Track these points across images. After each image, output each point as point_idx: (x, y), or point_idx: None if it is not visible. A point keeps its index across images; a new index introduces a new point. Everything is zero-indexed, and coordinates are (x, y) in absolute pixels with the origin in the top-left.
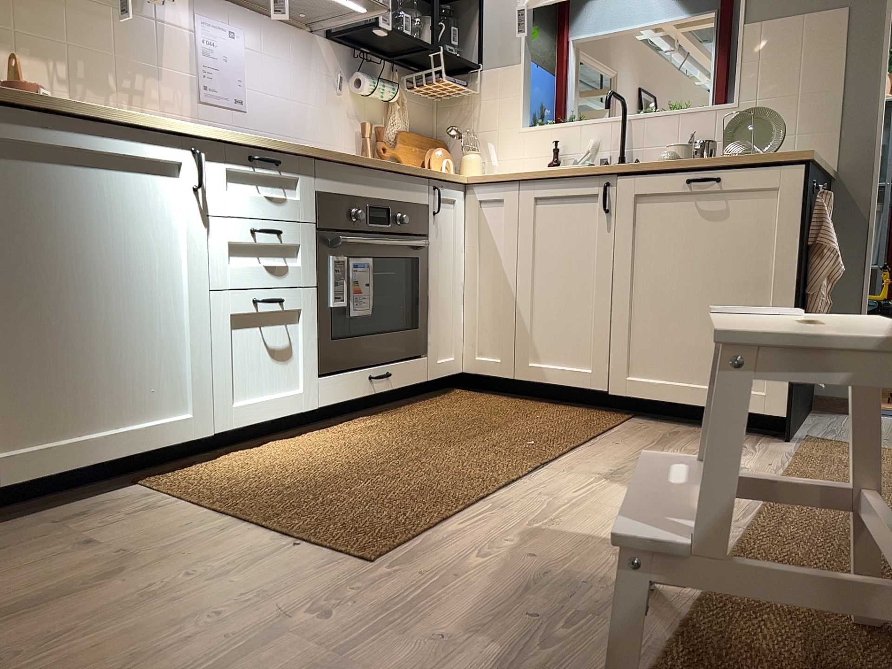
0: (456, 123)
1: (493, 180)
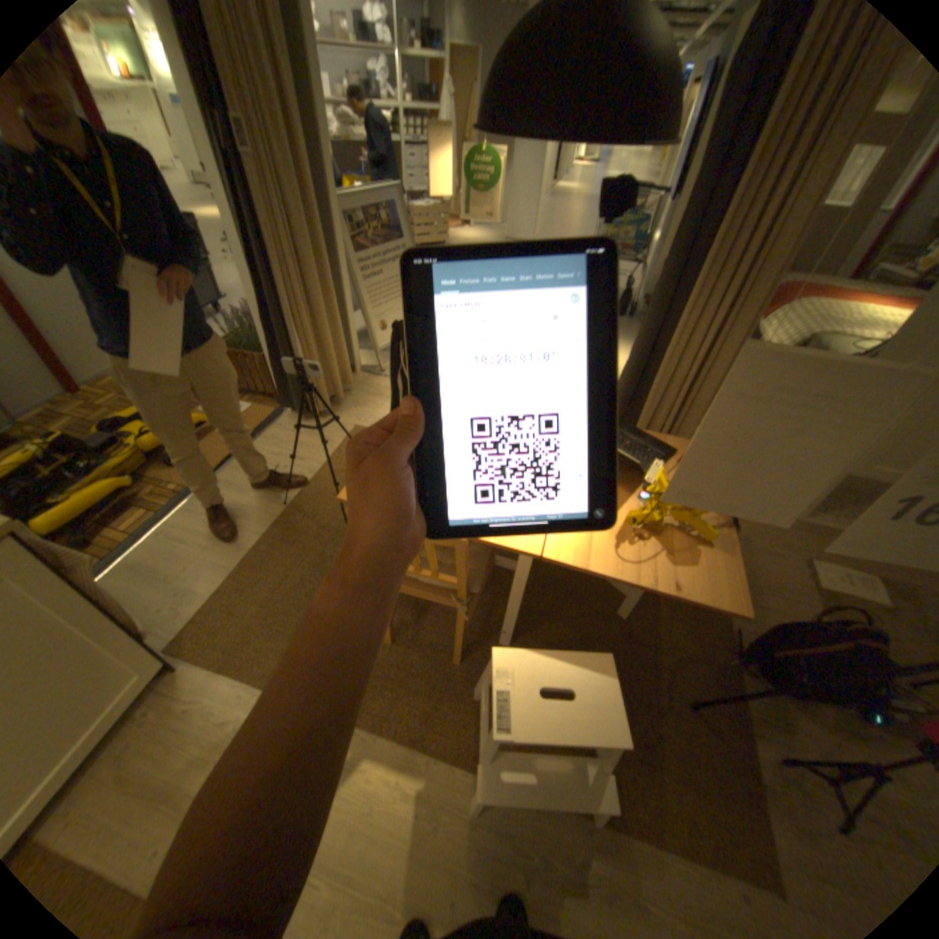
0: None
1: None
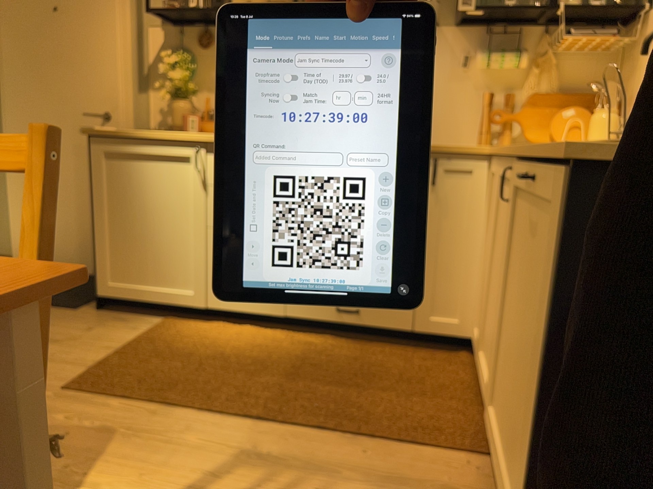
0: (626, 75)
1: (492, 155)
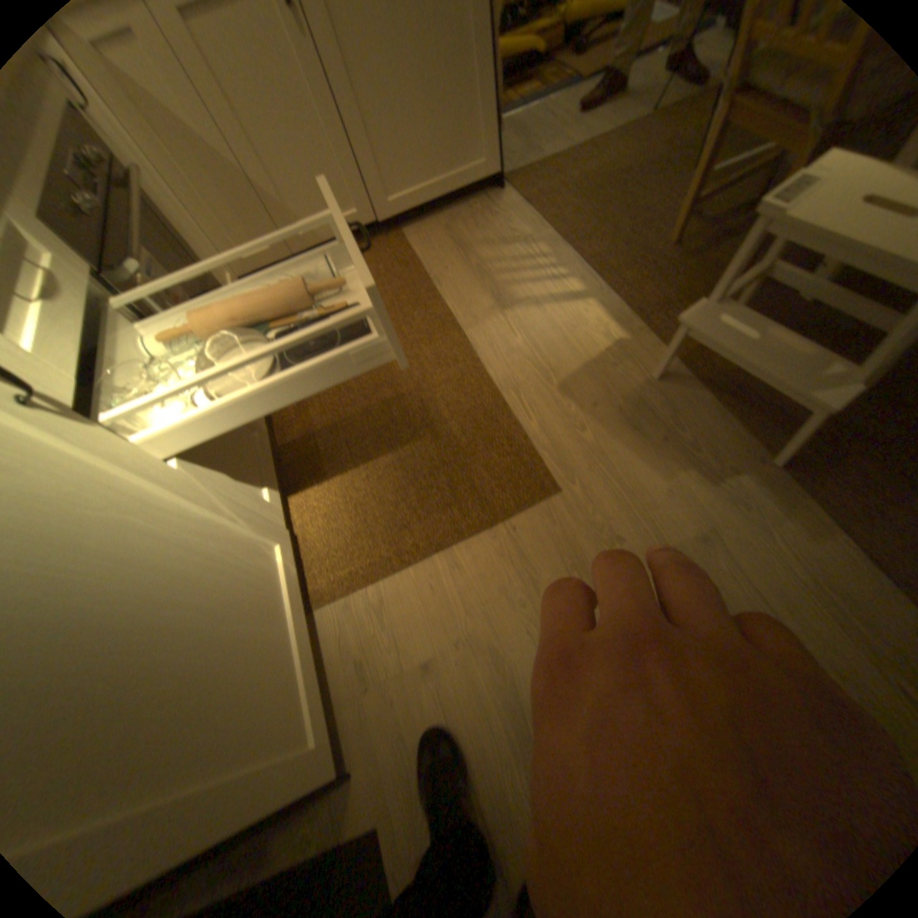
0: None
1: None
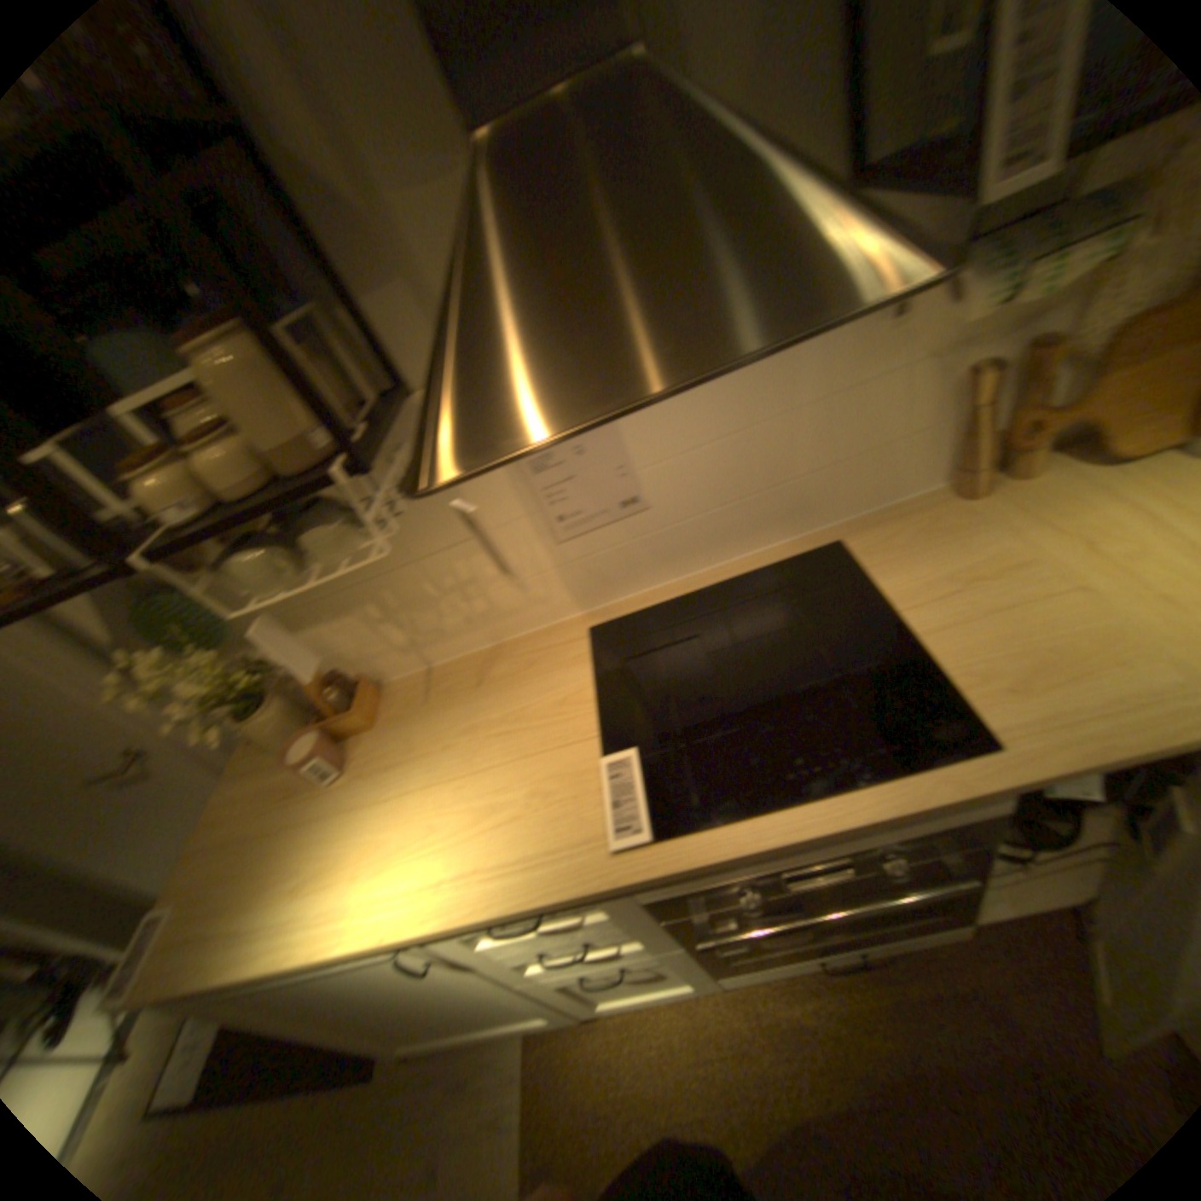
0: None
1: None
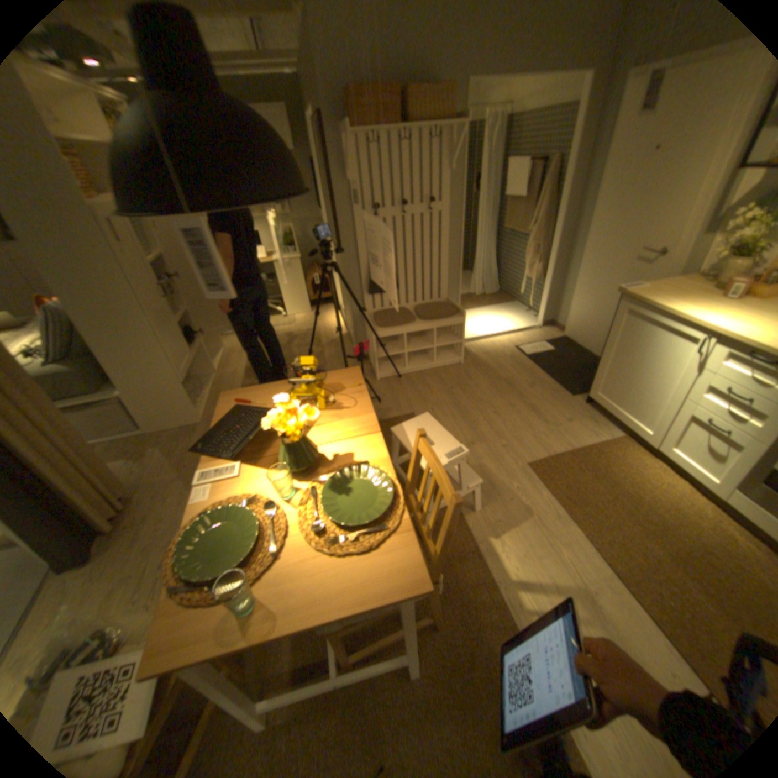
0: None
1: None
